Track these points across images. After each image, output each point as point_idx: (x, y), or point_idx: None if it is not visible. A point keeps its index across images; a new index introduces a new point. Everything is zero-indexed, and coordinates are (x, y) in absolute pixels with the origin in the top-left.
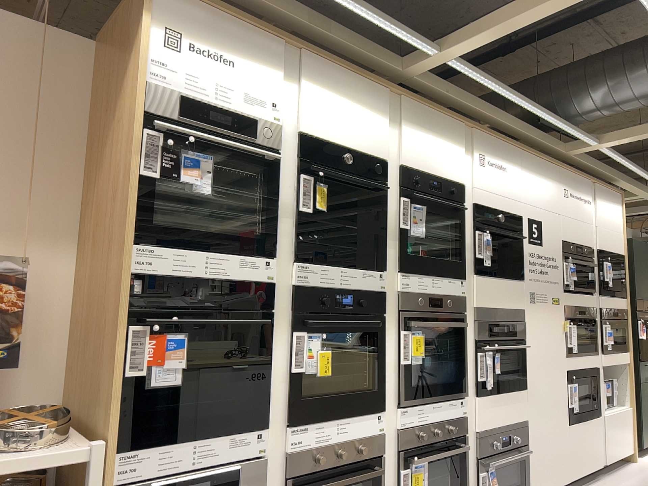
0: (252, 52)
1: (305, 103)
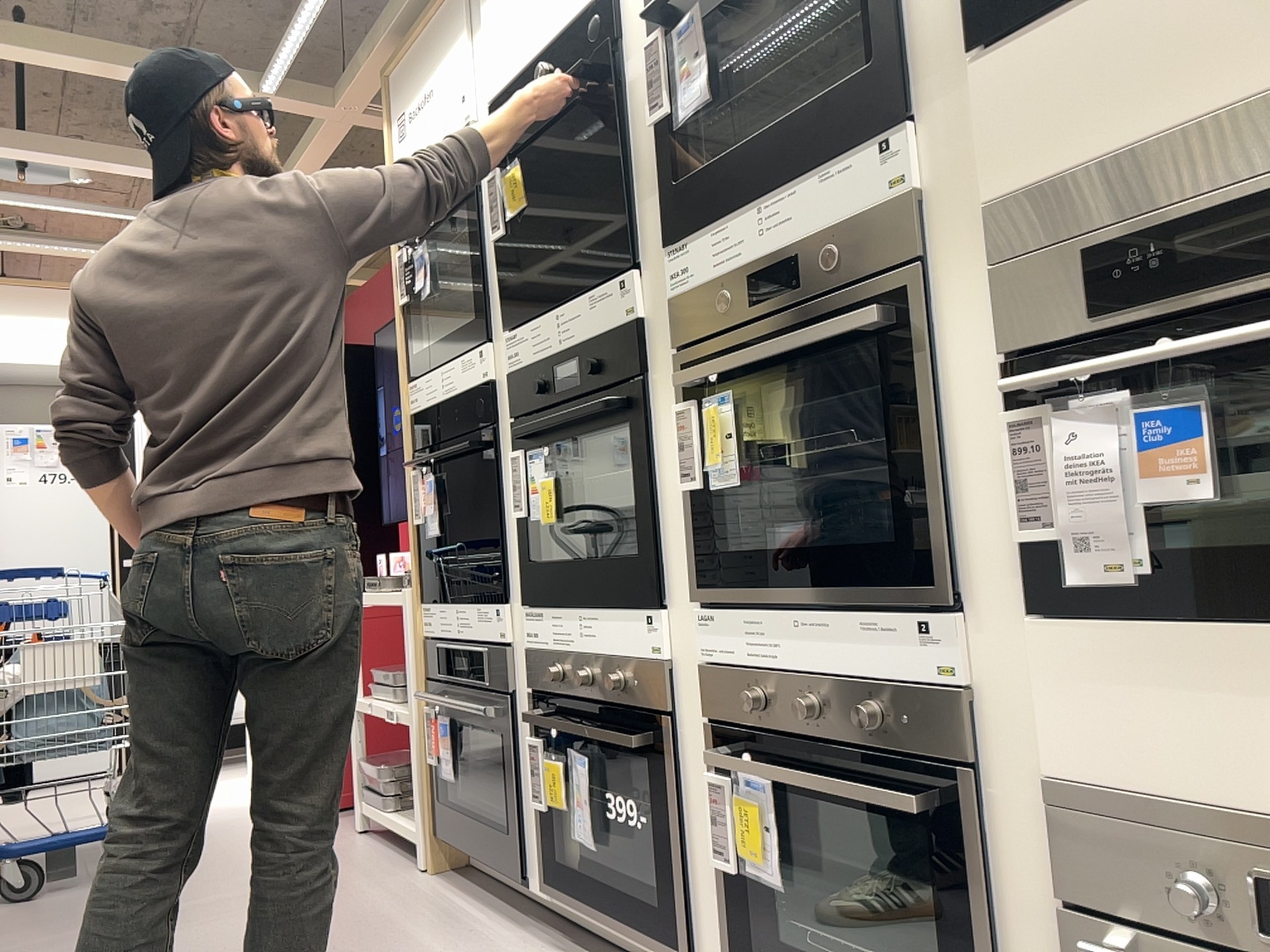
0: (437, 45)
1: (484, 44)
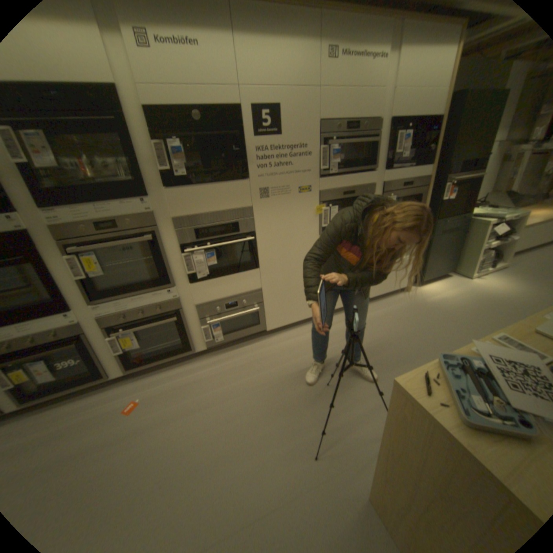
0: None
1: None
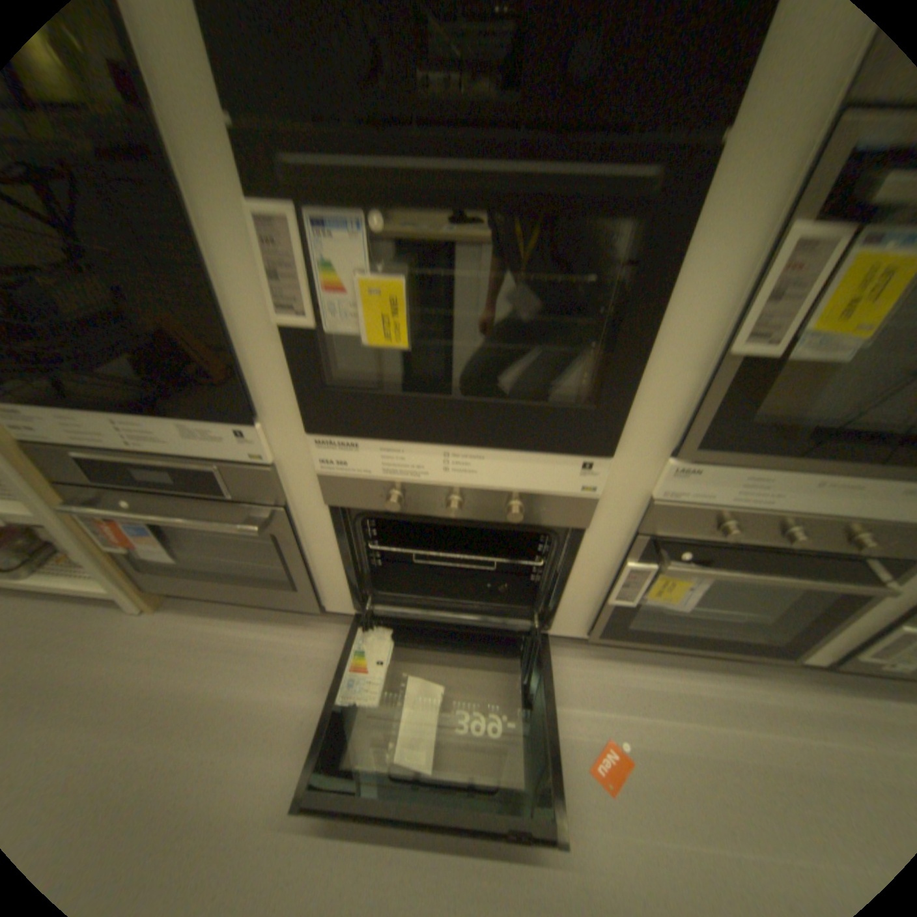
0: None
1: None
